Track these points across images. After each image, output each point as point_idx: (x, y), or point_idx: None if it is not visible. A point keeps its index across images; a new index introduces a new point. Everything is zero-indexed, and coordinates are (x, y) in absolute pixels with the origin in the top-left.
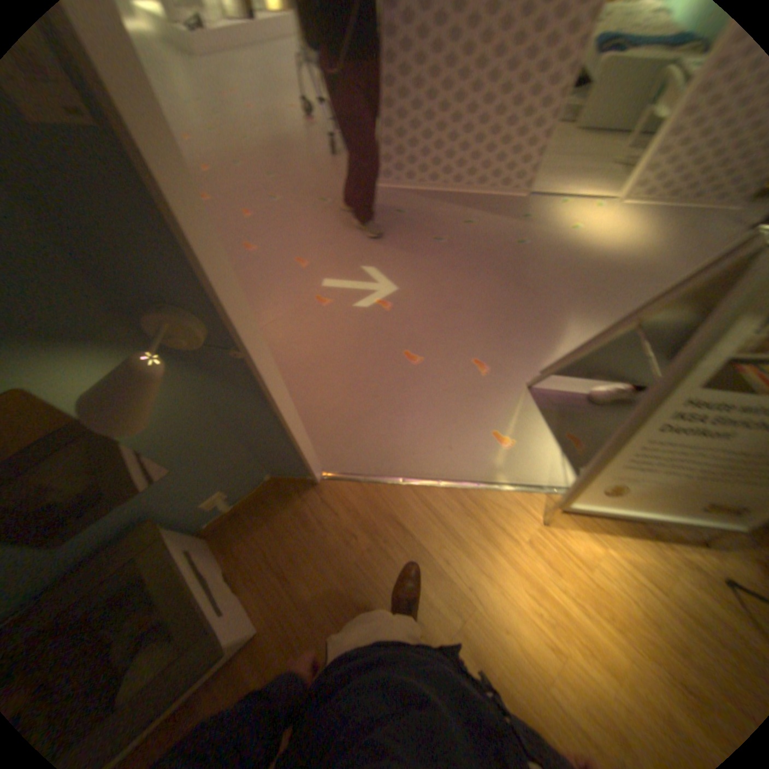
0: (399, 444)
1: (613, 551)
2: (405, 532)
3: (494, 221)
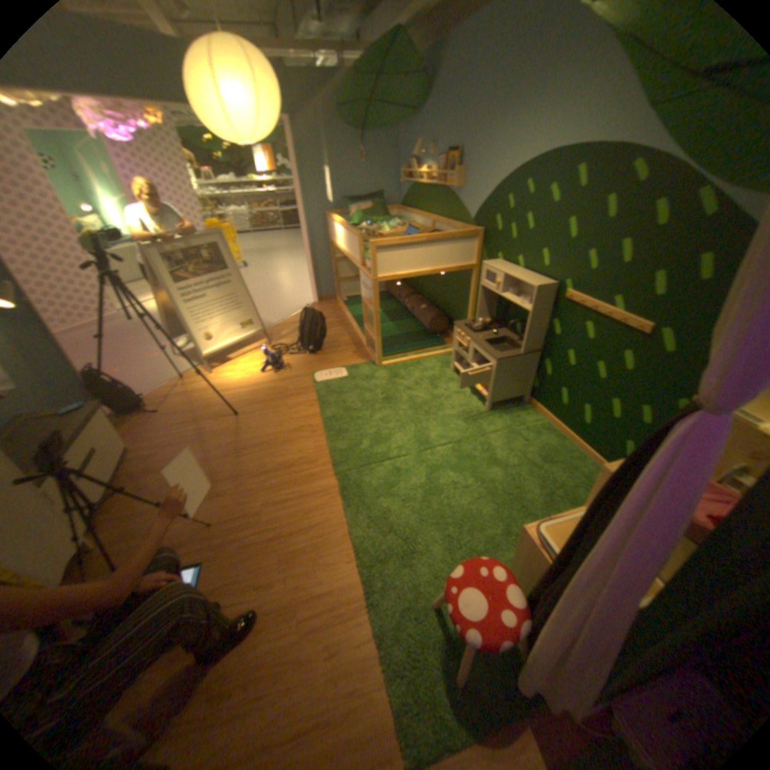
0: (139, 387)
1: (248, 352)
2: (169, 395)
3: (109, 325)
